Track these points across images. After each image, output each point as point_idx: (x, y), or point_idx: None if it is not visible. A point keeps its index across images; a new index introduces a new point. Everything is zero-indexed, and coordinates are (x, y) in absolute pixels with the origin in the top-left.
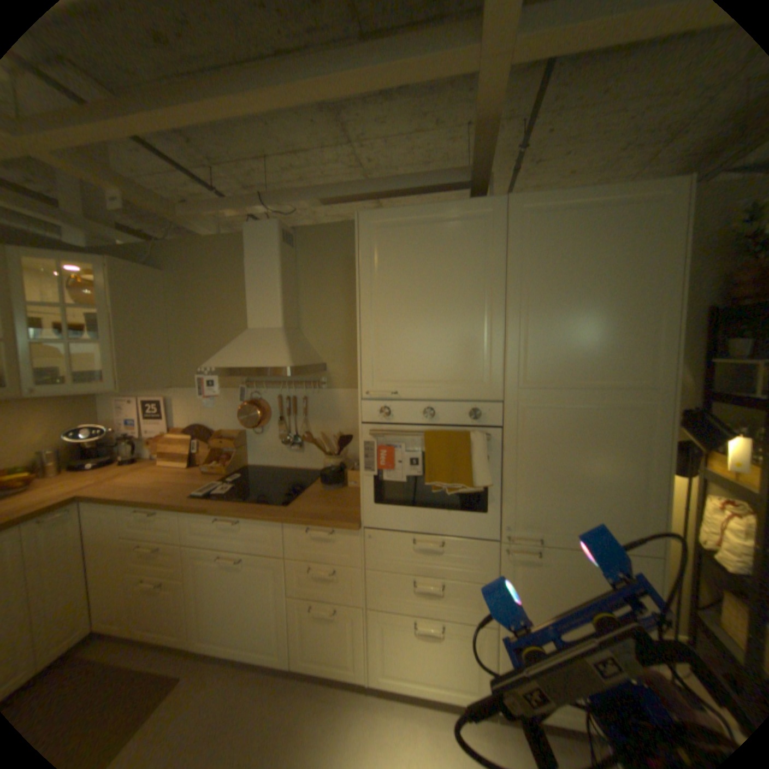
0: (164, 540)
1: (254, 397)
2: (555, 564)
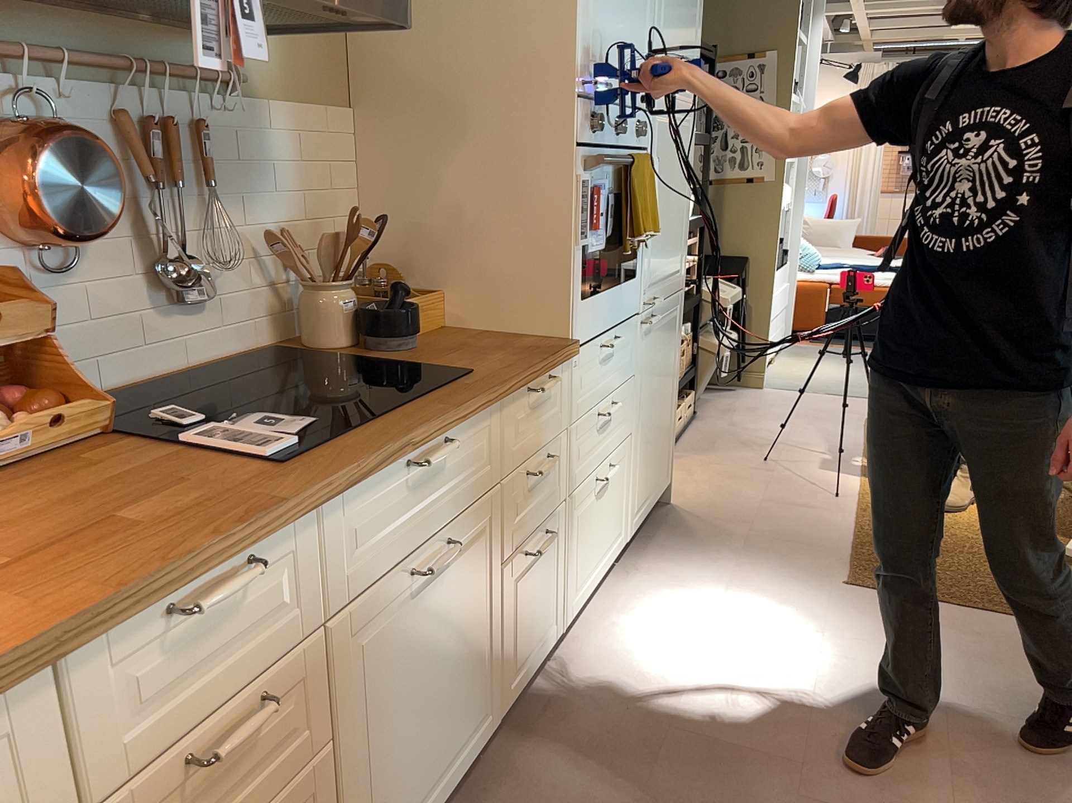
0: (283, 641)
1: (17, 117)
2: (655, 324)
